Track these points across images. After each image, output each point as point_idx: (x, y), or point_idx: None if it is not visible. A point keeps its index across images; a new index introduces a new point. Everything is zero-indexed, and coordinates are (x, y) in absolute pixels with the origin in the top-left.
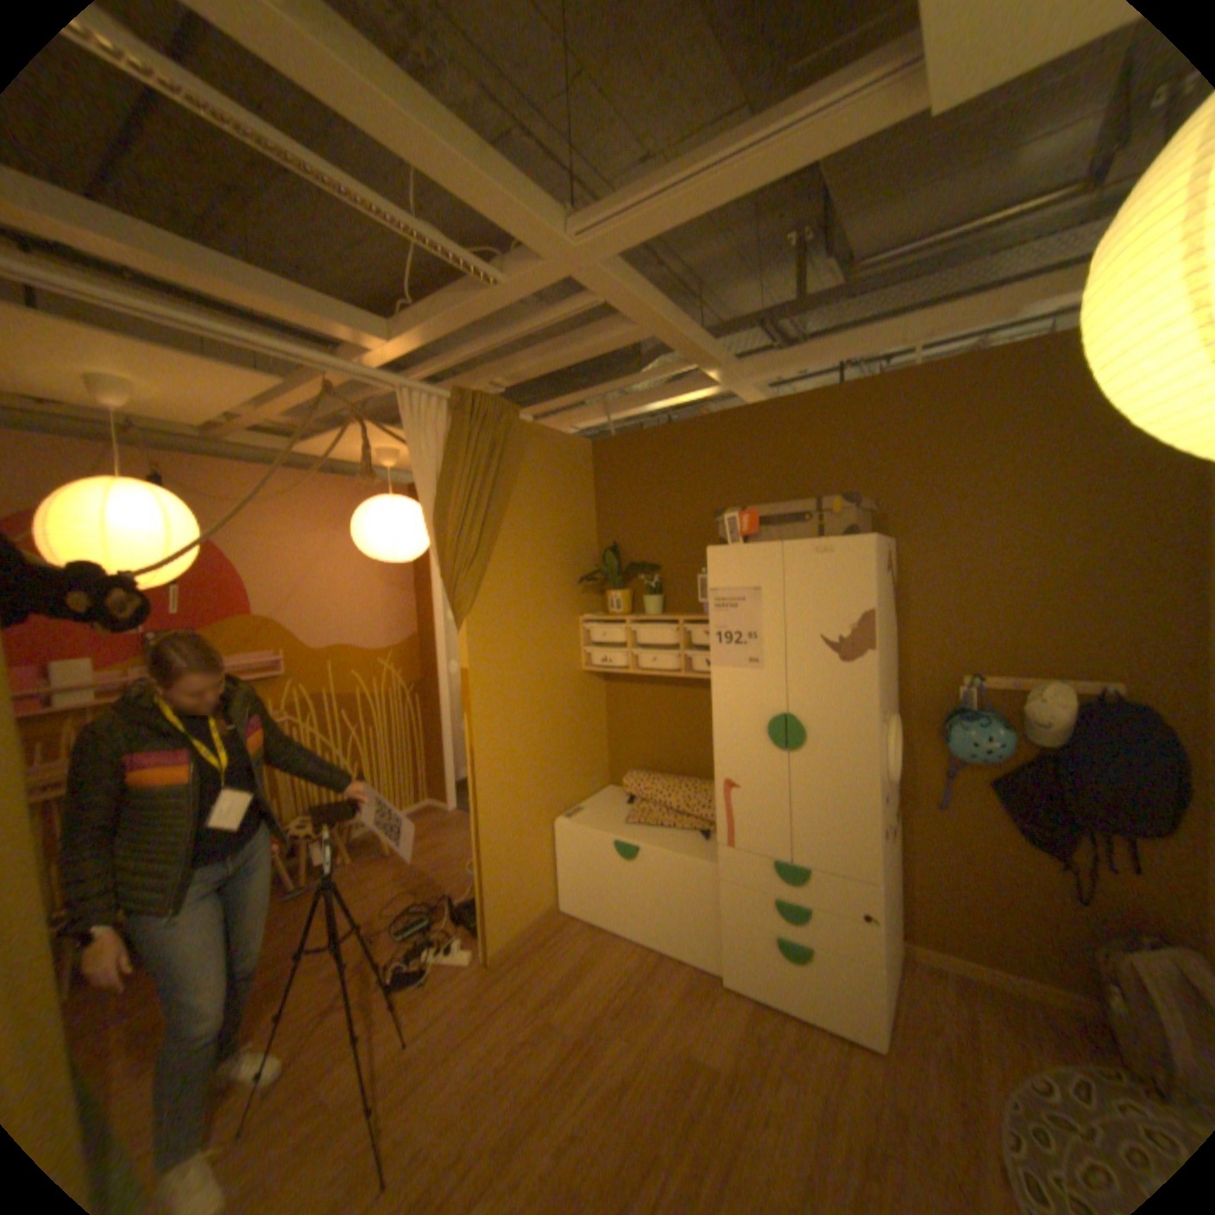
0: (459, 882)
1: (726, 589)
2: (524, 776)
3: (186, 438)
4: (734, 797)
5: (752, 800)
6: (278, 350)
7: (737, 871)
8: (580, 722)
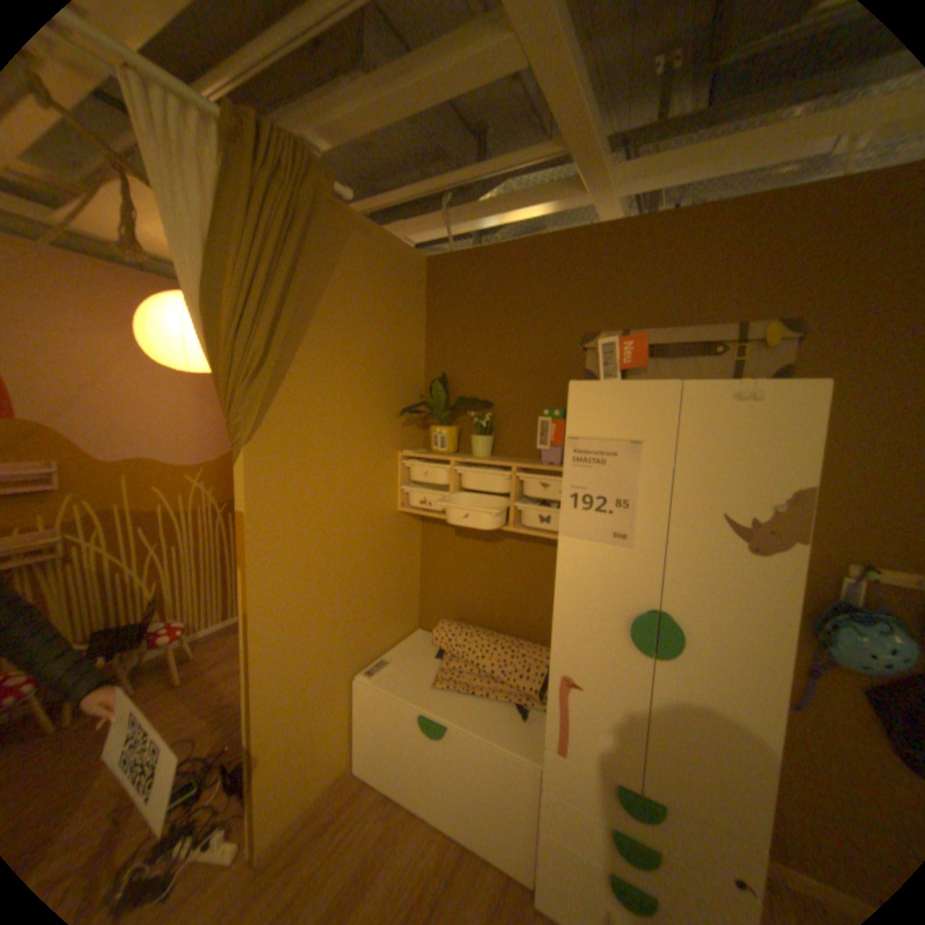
0: None
1: (592, 437)
2: (318, 635)
3: None
4: (573, 699)
5: (597, 708)
6: None
7: (567, 785)
8: (391, 565)
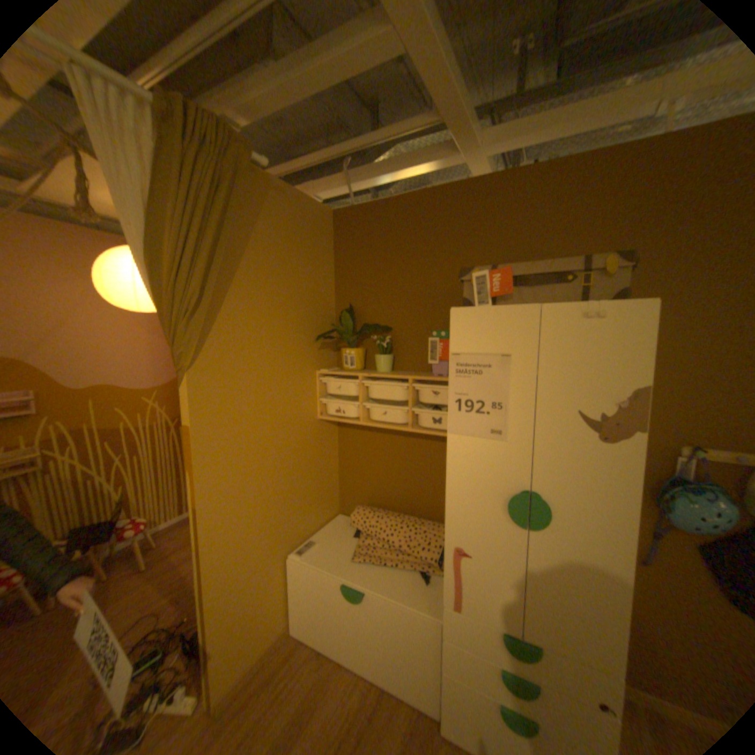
0: None
1: (470, 353)
2: (256, 523)
3: None
4: (465, 565)
5: (484, 572)
6: None
7: (463, 635)
8: (315, 464)
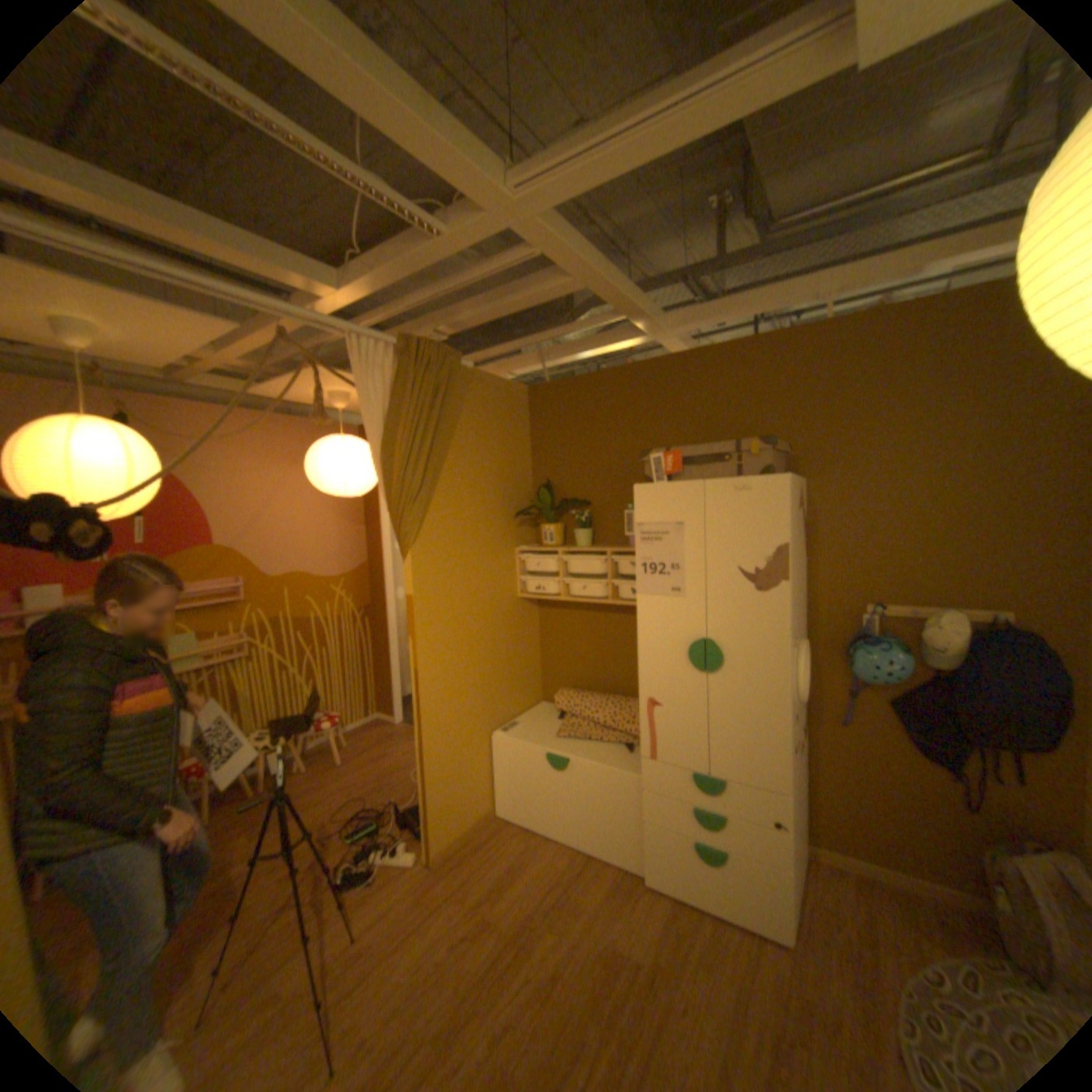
0: (404, 790)
1: (651, 523)
2: (464, 694)
3: (151, 380)
4: (657, 714)
5: (673, 717)
6: (234, 296)
7: (659, 781)
8: (516, 644)
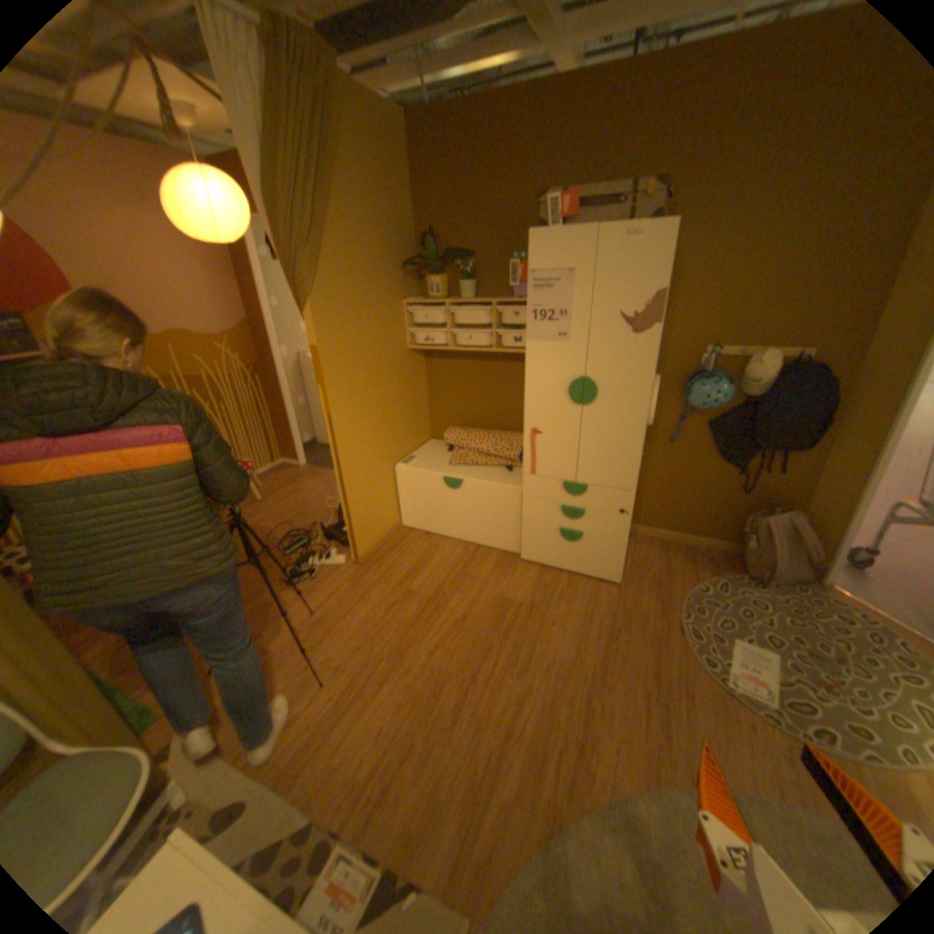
0: (323, 513)
1: (543, 271)
2: (370, 435)
3: None
4: (537, 440)
5: (550, 442)
6: None
7: (535, 489)
8: (408, 391)
